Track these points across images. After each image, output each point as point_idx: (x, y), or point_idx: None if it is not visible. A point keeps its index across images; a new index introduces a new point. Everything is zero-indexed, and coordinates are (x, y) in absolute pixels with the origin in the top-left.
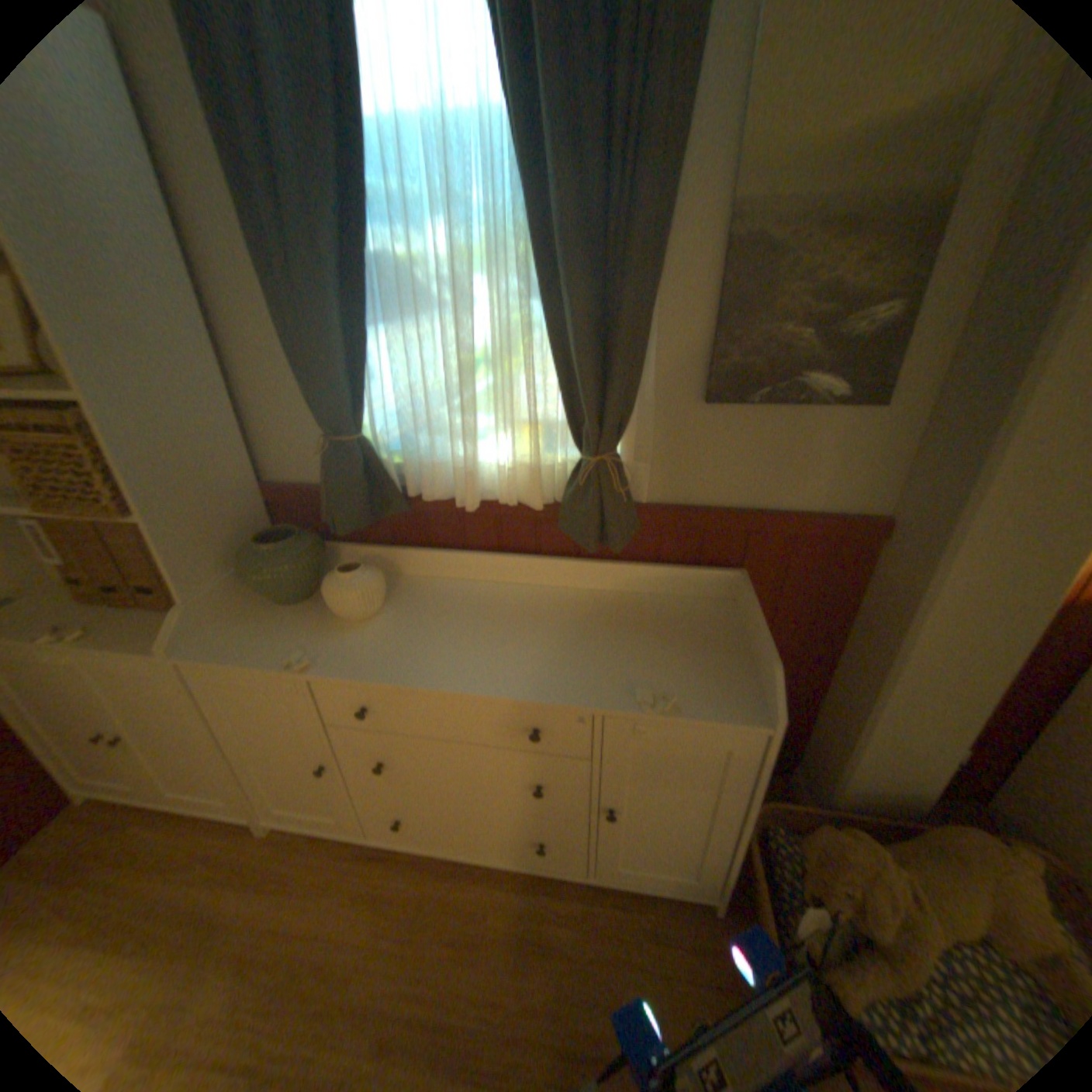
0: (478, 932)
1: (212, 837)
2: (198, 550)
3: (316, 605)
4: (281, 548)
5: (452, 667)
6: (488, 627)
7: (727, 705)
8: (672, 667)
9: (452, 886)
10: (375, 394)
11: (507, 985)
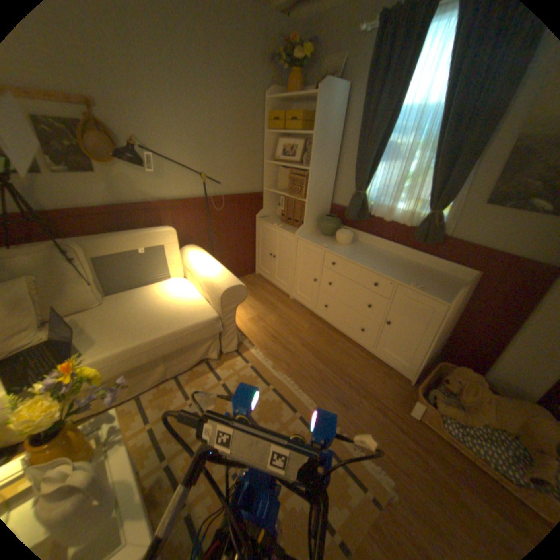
0: (334, 343)
1: (280, 293)
2: (312, 214)
3: (332, 239)
4: (331, 219)
5: (361, 260)
6: (376, 258)
7: (439, 296)
8: (429, 284)
9: (332, 332)
10: (374, 182)
11: (337, 355)
